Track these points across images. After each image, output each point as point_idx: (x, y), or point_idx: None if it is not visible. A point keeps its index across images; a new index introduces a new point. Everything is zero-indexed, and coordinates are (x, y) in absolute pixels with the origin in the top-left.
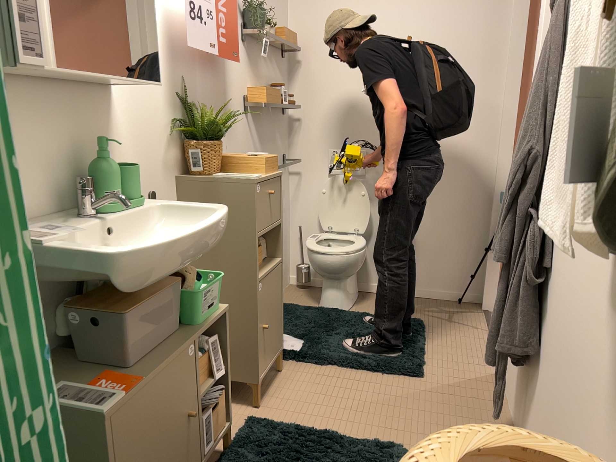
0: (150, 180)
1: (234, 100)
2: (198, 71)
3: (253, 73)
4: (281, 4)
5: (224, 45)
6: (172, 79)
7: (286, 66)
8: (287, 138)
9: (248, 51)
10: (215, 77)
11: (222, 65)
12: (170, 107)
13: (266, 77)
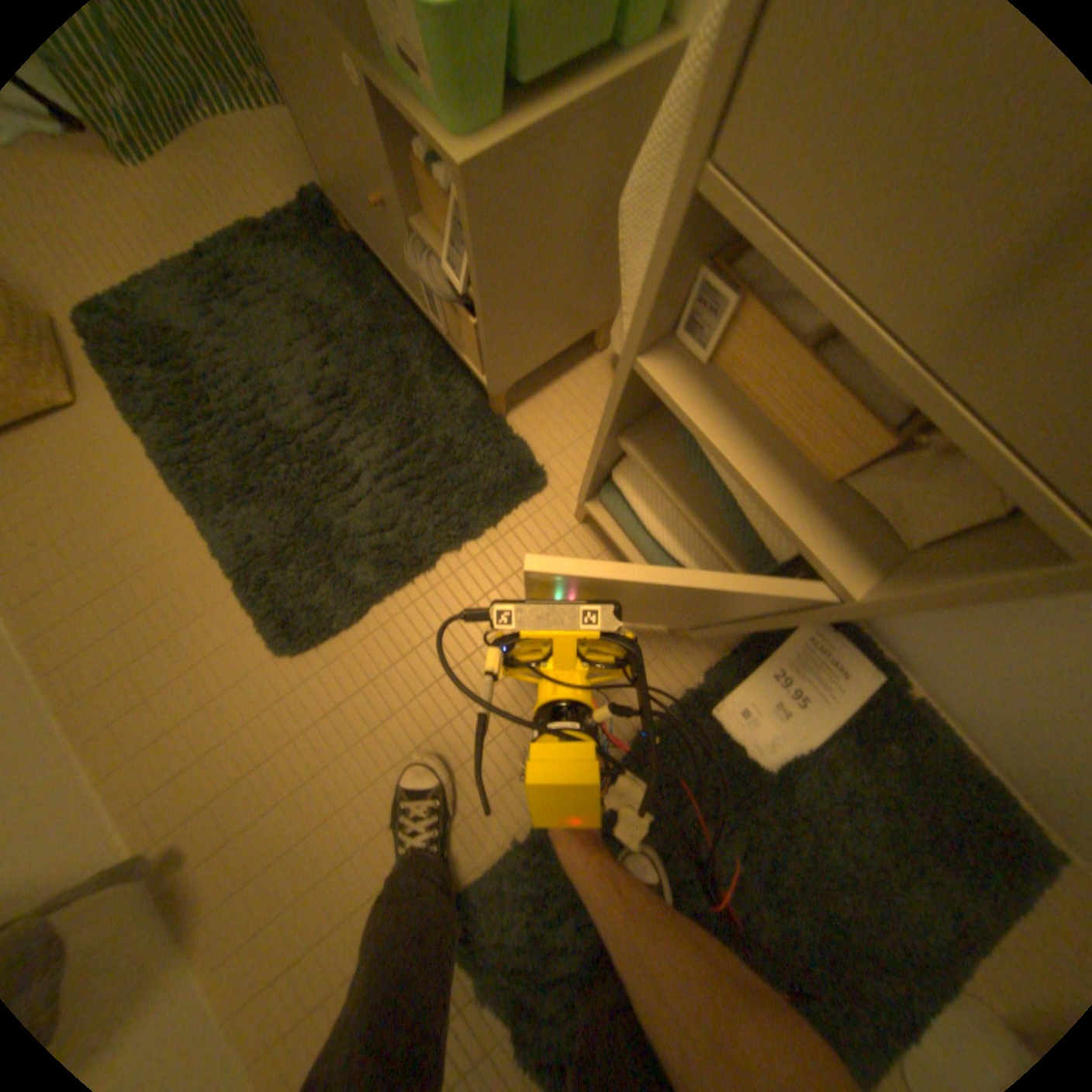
0: None
1: None
2: None
3: None
4: None
5: None
6: None
7: None
8: None
9: None
10: None
11: None
12: None
13: None
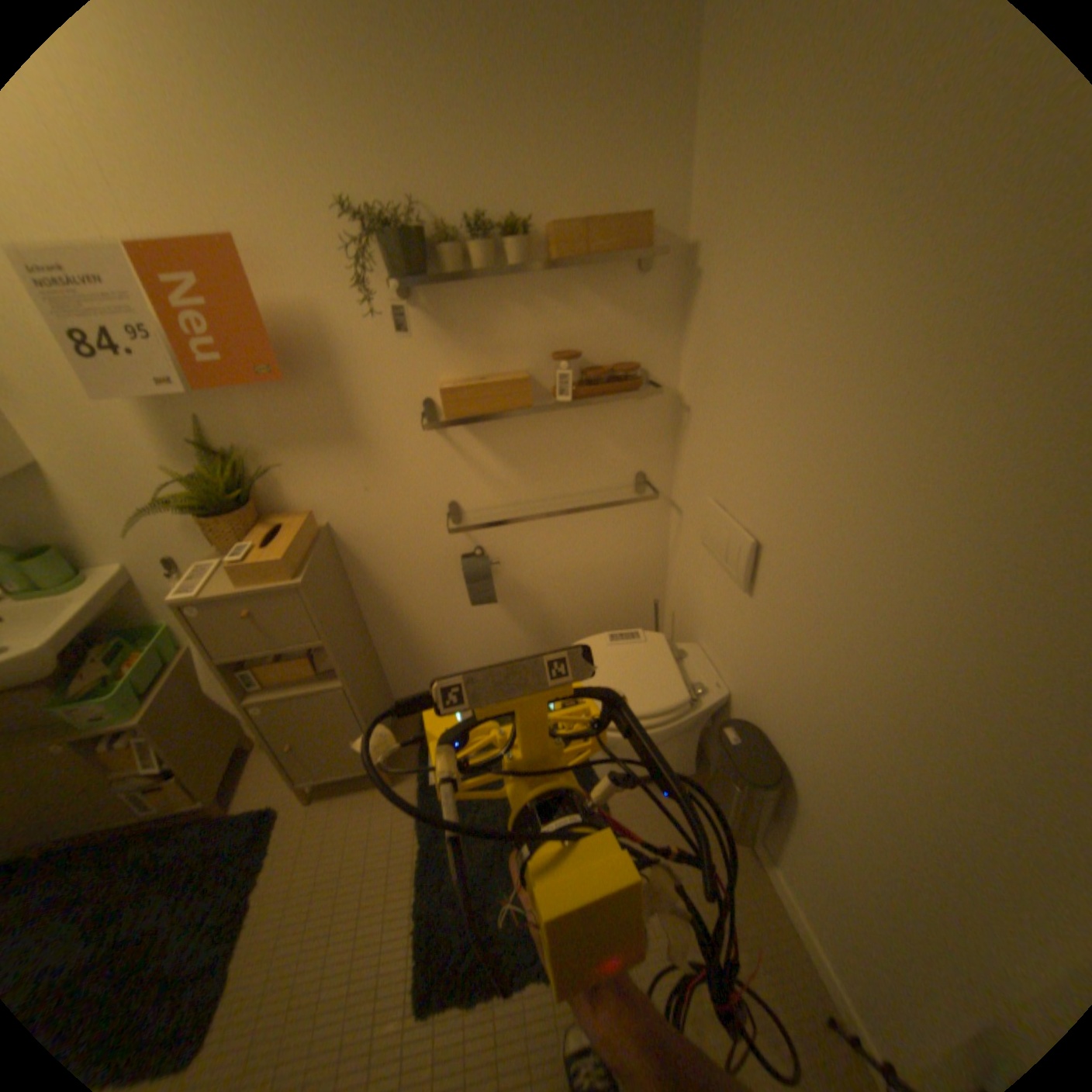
0: (158, 546)
1: (377, 414)
2: (236, 393)
3: (464, 345)
4: (642, 110)
5: (211, 360)
6: (163, 422)
7: (671, 280)
8: (662, 440)
9: (429, 307)
10: (296, 390)
11: (319, 362)
12: (166, 461)
13: (535, 337)
